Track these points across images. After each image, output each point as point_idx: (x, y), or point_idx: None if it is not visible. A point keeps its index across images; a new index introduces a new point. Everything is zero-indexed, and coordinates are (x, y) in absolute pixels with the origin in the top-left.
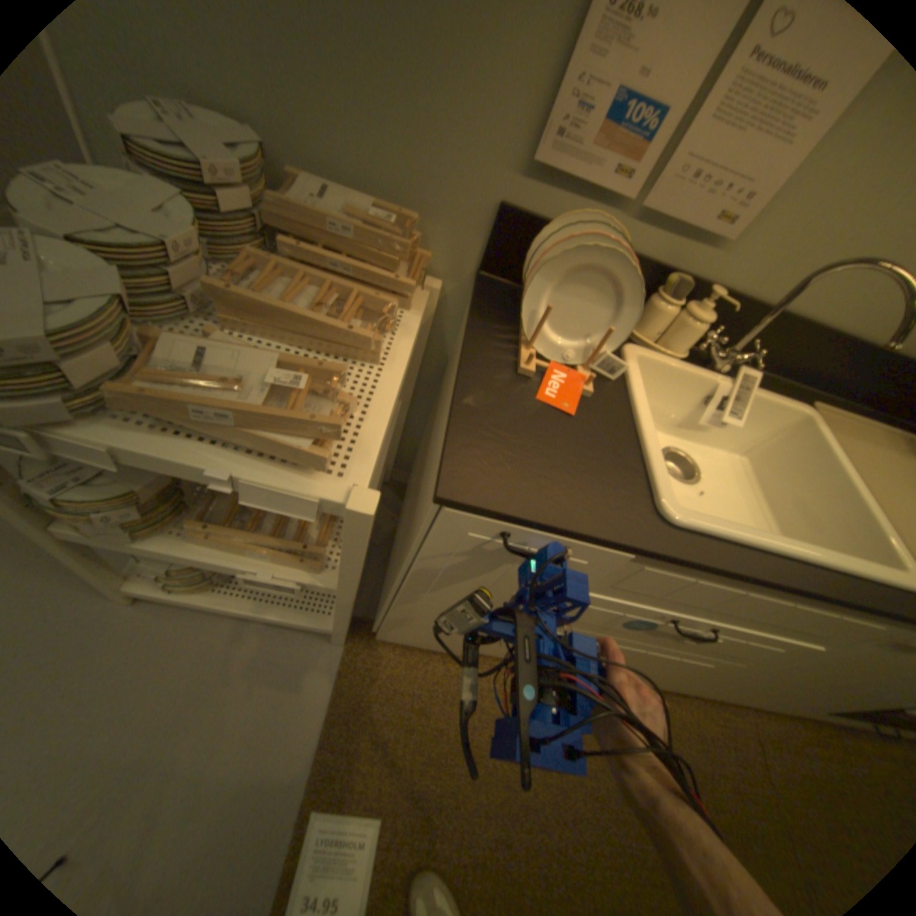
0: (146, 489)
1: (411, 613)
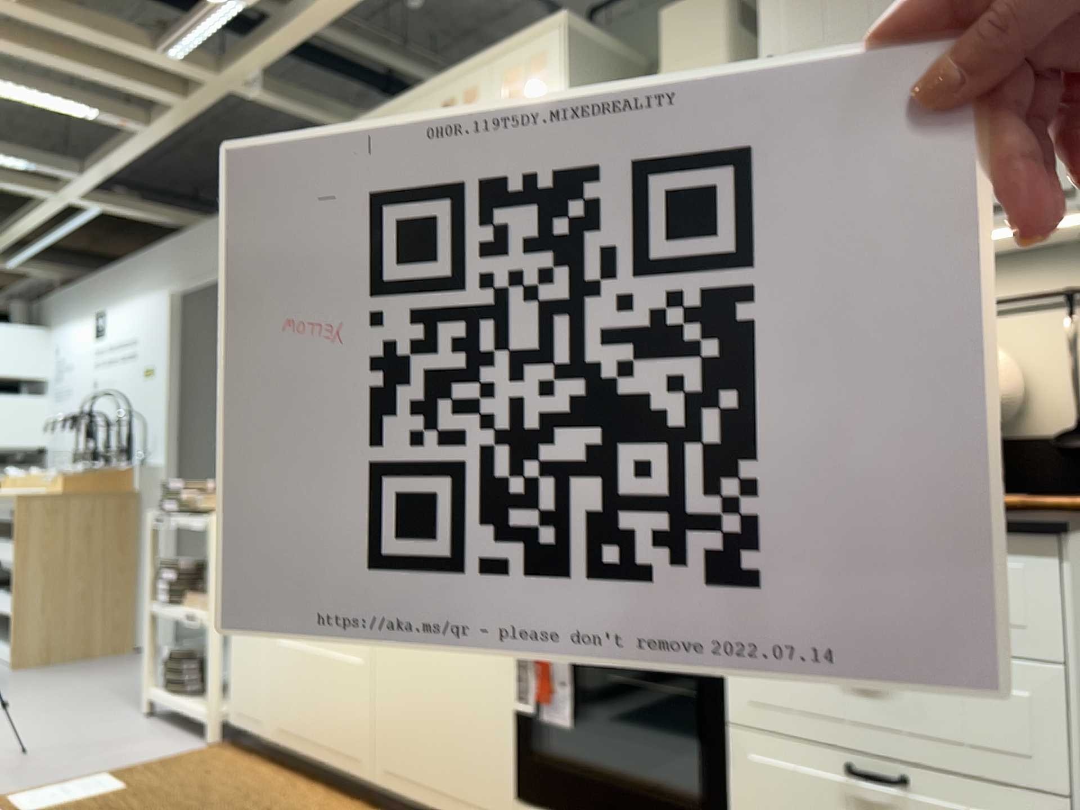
0: (183, 562)
1: (236, 650)
